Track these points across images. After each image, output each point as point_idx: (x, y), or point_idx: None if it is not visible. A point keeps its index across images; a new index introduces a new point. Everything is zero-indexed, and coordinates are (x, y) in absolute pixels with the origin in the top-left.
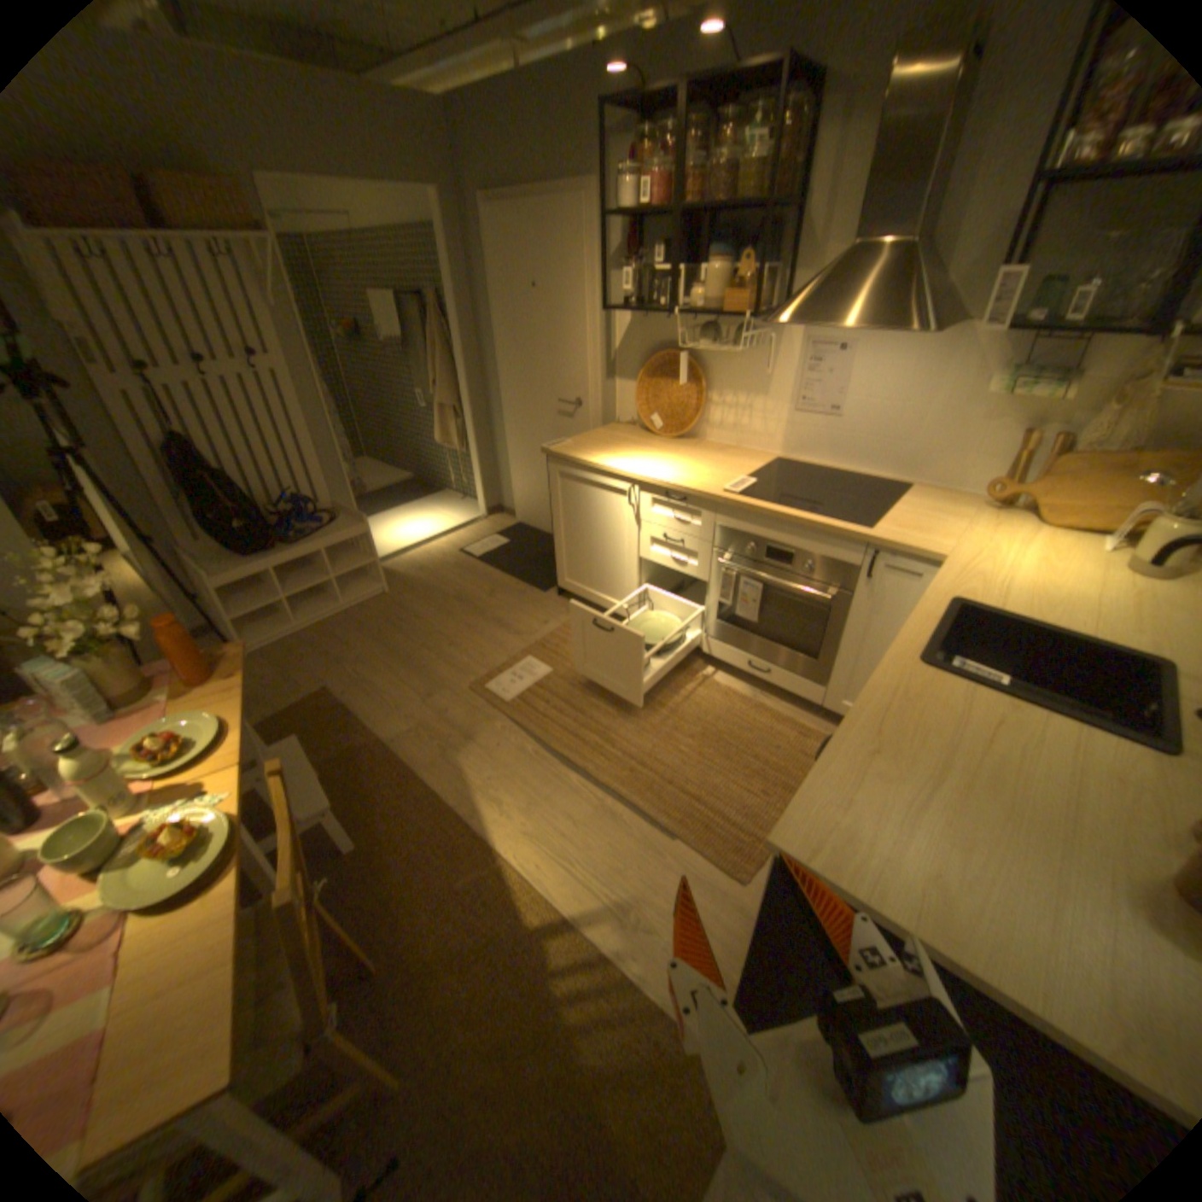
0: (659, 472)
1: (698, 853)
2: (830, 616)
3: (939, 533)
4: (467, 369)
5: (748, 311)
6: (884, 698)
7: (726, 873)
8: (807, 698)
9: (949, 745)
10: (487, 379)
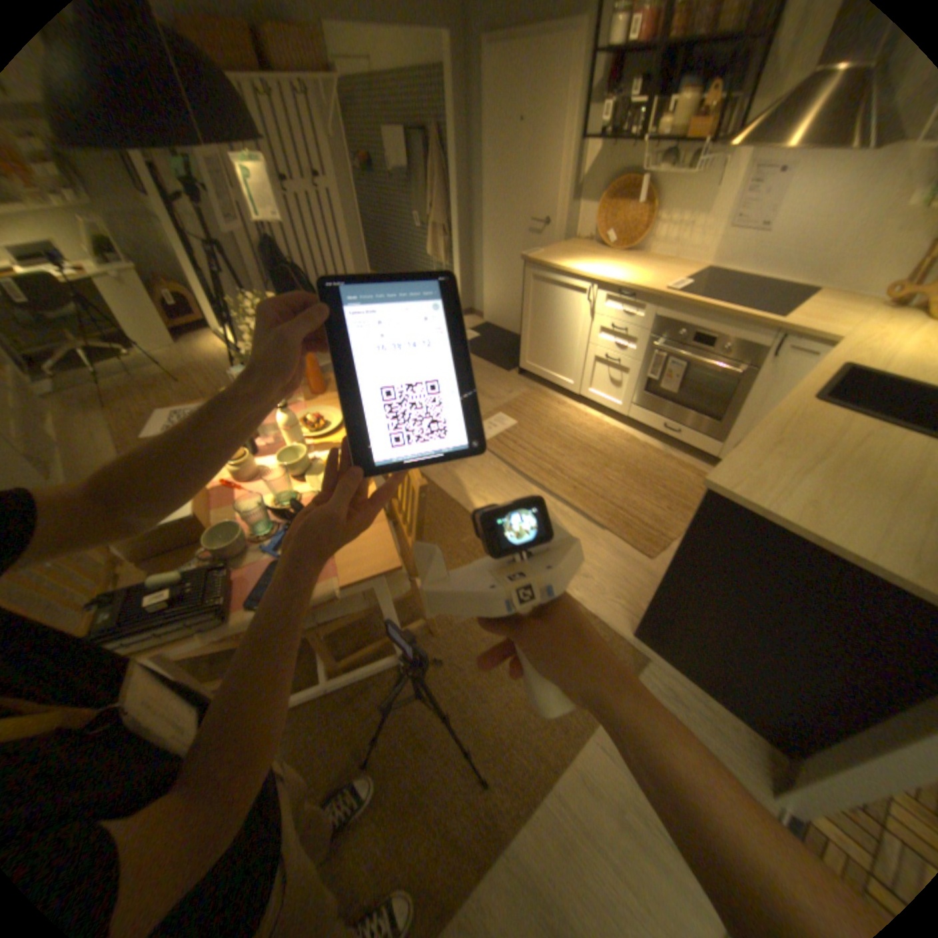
0: (614, 275)
1: (619, 538)
2: (736, 388)
3: (839, 323)
4: (455, 193)
5: (703, 139)
6: (785, 417)
7: (638, 551)
8: (705, 451)
9: (829, 444)
10: (471, 202)
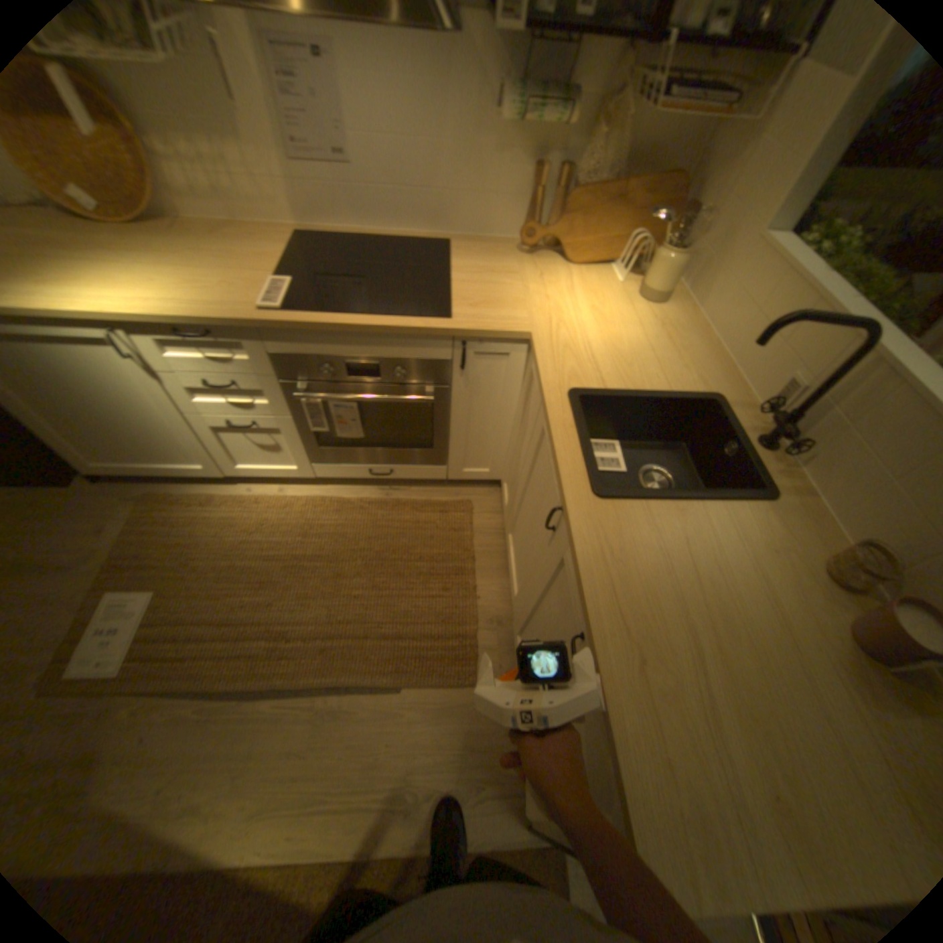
0: (139, 300)
1: (426, 689)
2: (433, 411)
3: (506, 302)
4: None
5: None
6: (602, 573)
7: (456, 688)
8: (432, 478)
9: (677, 600)
10: None
